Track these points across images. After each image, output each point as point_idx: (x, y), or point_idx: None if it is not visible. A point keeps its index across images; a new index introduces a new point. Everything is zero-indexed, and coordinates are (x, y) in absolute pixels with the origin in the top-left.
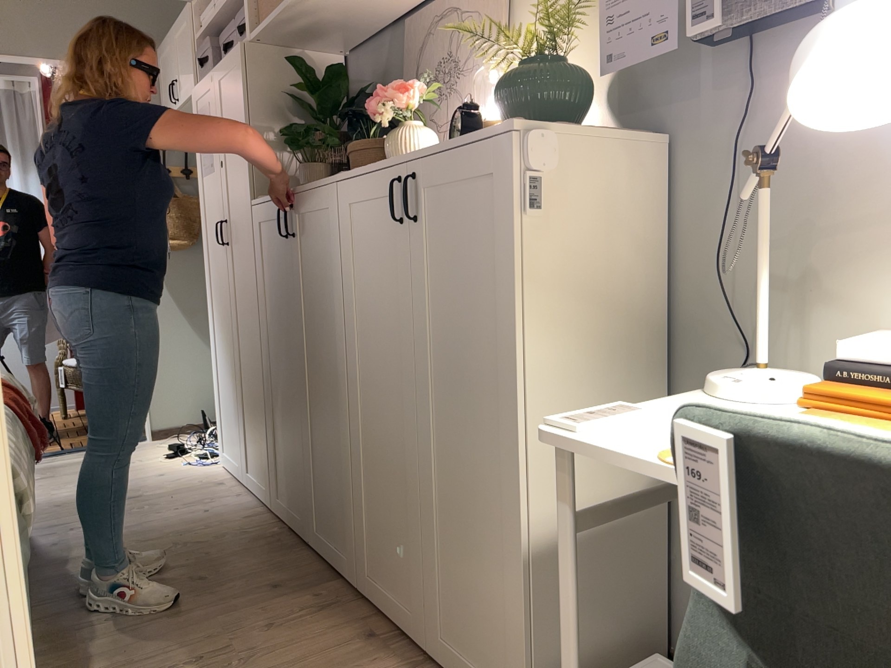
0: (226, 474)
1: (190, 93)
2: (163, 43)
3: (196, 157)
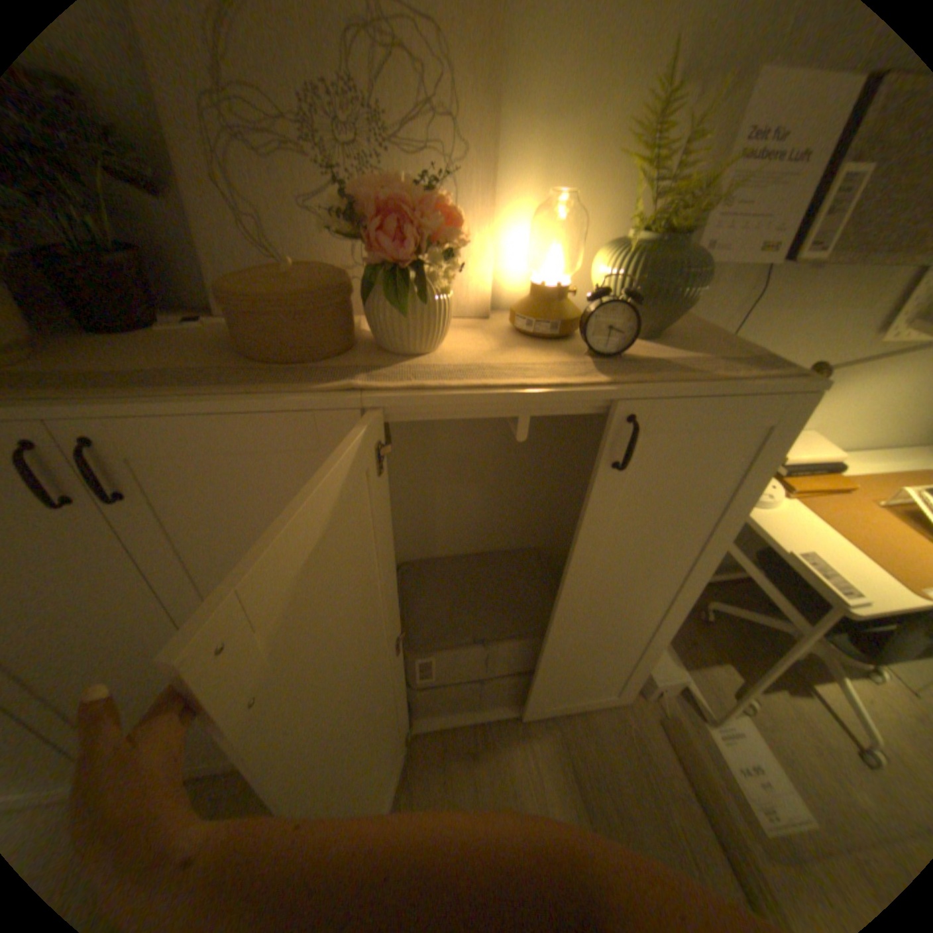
0: None
1: None
2: None
3: None
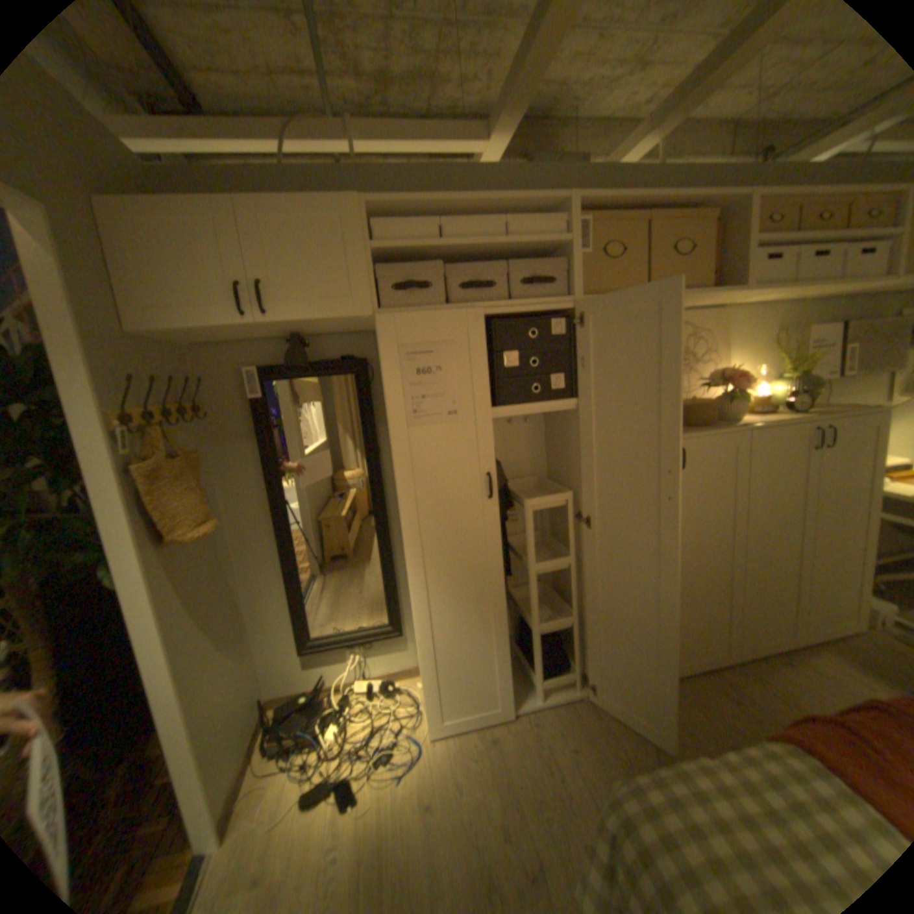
0: (466, 737)
1: (349, 315)
2: (168, 202)
3: (393, 402)
